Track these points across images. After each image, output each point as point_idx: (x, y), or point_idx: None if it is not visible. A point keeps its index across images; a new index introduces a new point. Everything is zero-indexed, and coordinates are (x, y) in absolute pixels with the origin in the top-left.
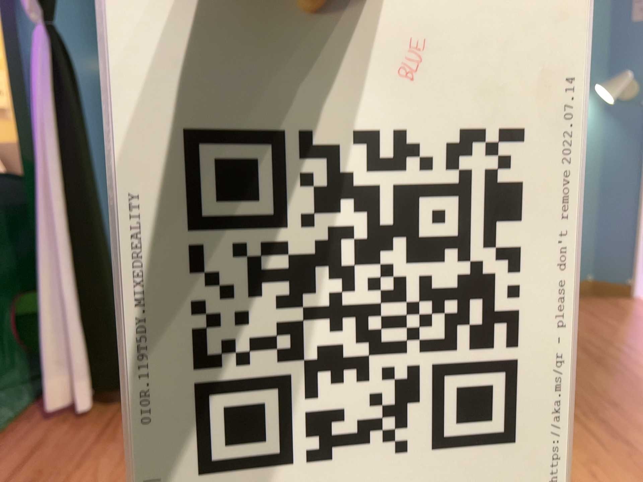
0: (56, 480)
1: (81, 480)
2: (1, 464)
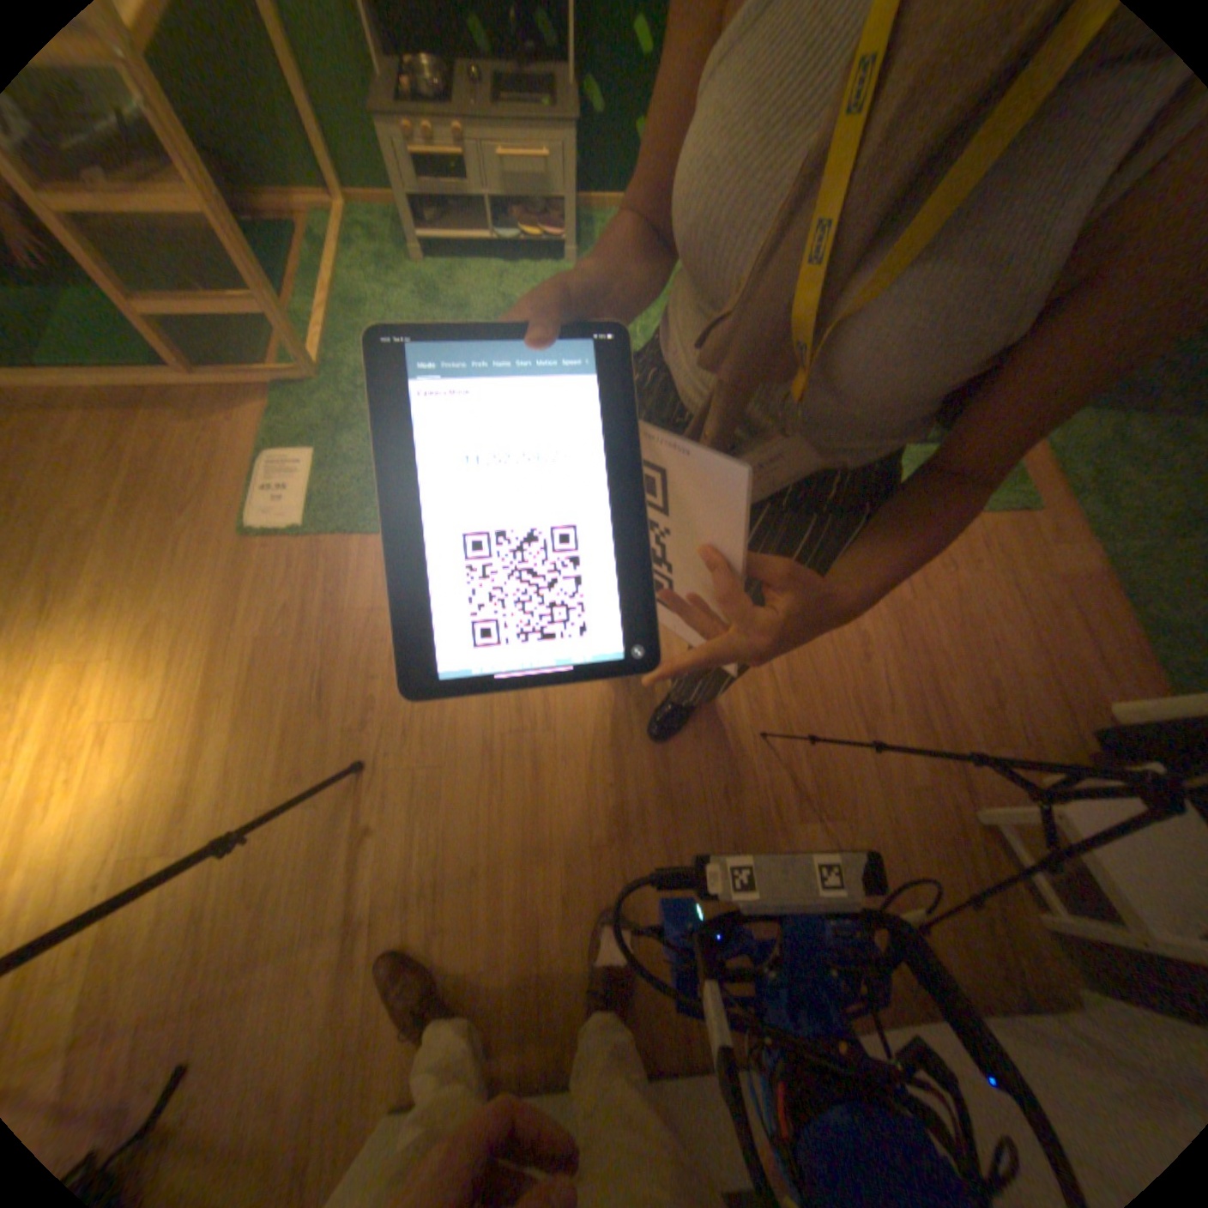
0: (1032, 627)
1: (1010, 627)
2: (1105, 648)
